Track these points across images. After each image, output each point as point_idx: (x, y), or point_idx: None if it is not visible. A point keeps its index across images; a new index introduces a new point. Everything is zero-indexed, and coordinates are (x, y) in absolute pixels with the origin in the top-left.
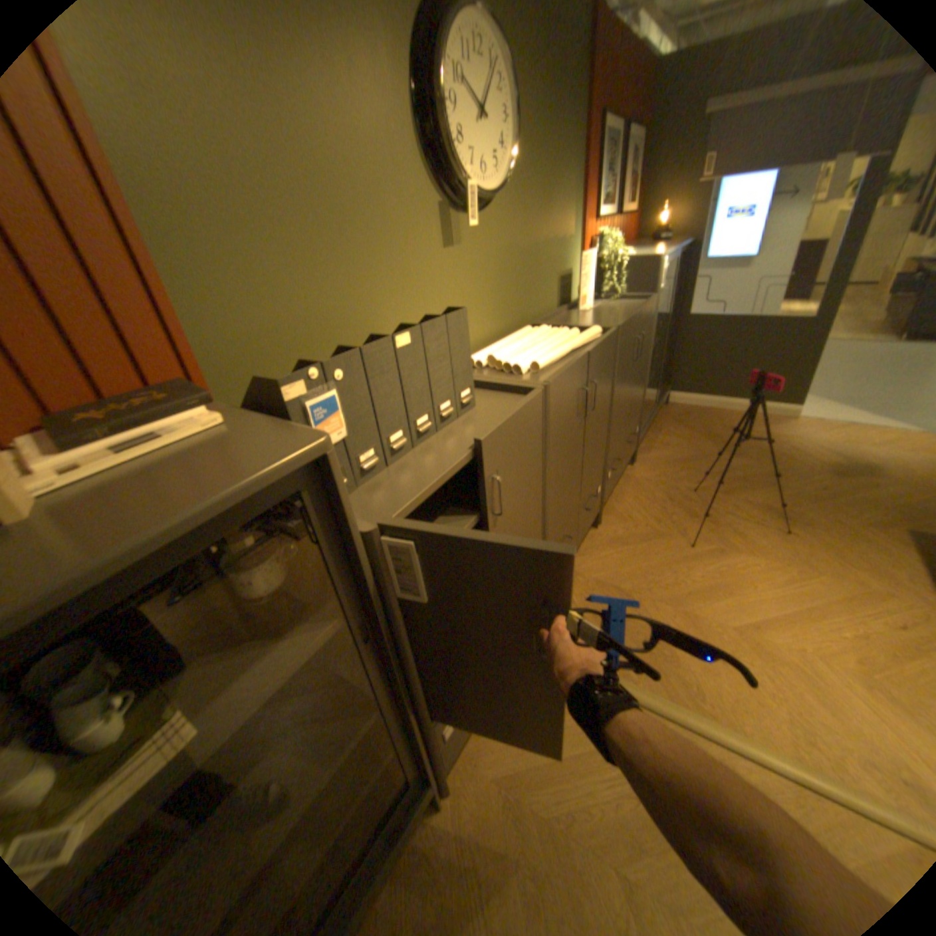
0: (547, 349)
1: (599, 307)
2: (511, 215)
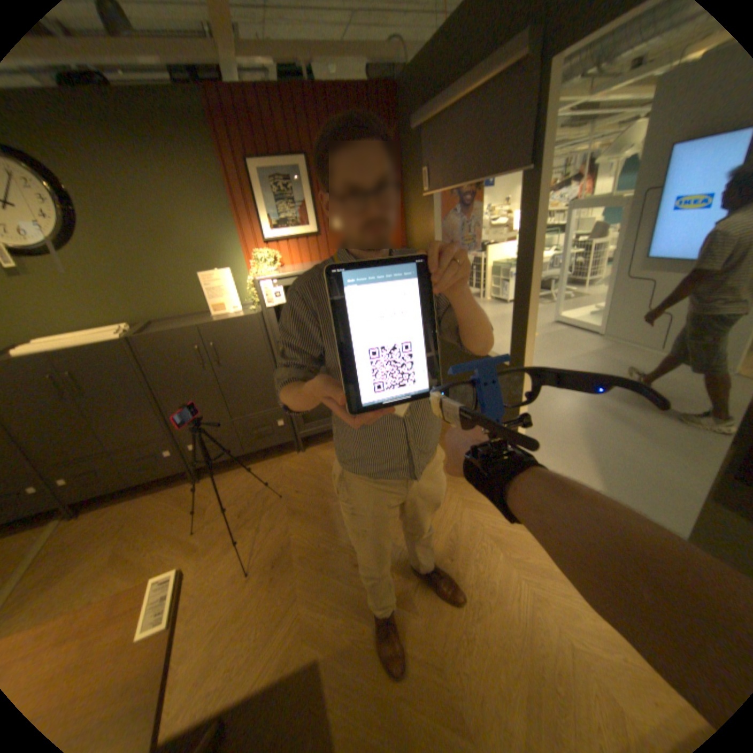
0: (53, 344)
1: (235, 313)
2: (96, 252)
